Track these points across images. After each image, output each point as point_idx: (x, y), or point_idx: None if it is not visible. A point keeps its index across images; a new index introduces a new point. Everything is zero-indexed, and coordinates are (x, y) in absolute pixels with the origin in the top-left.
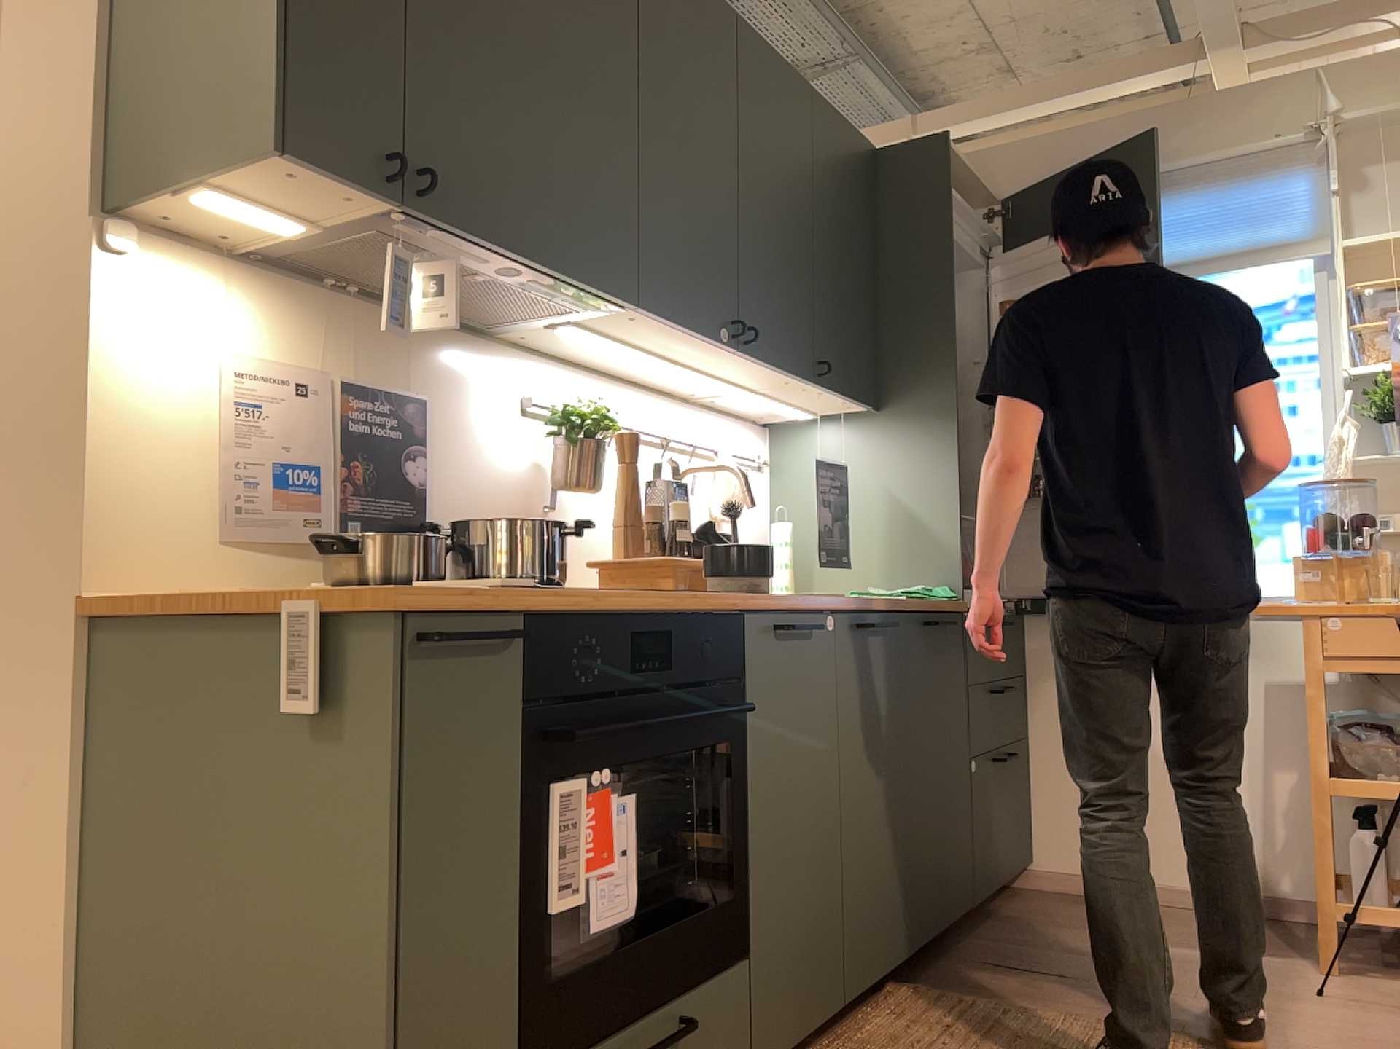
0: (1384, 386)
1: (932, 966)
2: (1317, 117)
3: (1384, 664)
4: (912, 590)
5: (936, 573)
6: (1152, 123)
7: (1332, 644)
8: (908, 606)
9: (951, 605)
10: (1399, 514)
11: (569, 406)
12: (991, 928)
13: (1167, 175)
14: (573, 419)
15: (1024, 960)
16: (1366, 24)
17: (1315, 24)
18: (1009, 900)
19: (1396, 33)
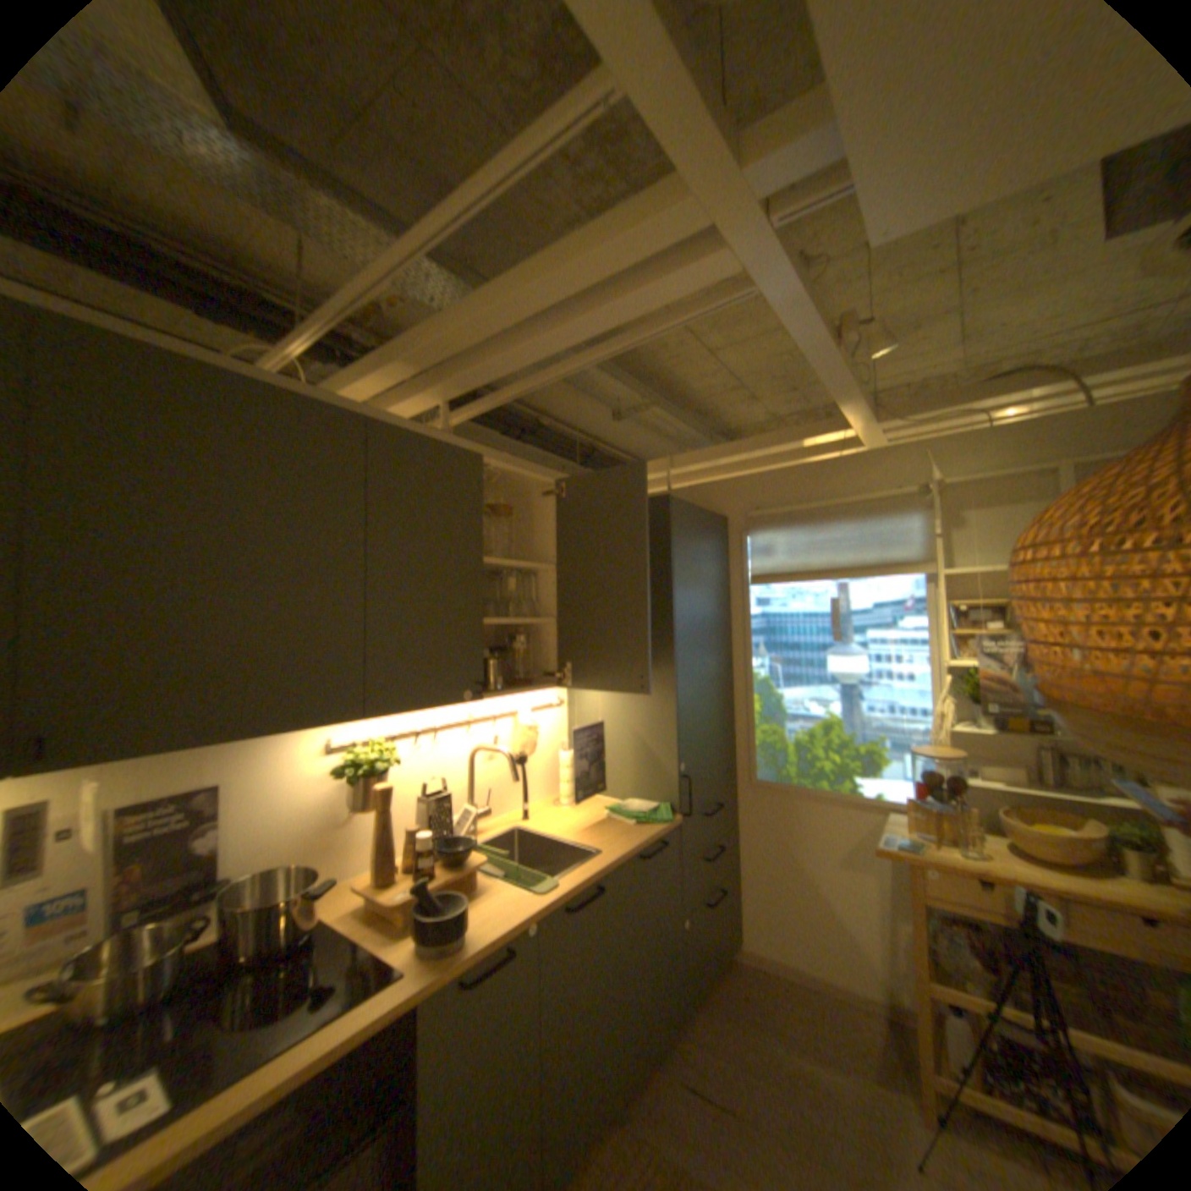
0: (977, 675)
1: (646, 1091)
2: (931, 472)
3: (972, 913)
4: (645, 804)
5: (662, 793)
6: (818, 471)
7: (932, 890)
8: (618, 864)
9: (663, 834)
10: (988, 765)
11: (358, 751)
12: (701, 1027)
13: (827, 508)
14: (350, 773)
15: (712, 1085)
16: (966, 412)
17: (930, 406)
18: (723, 983)
19: (989, 416)
